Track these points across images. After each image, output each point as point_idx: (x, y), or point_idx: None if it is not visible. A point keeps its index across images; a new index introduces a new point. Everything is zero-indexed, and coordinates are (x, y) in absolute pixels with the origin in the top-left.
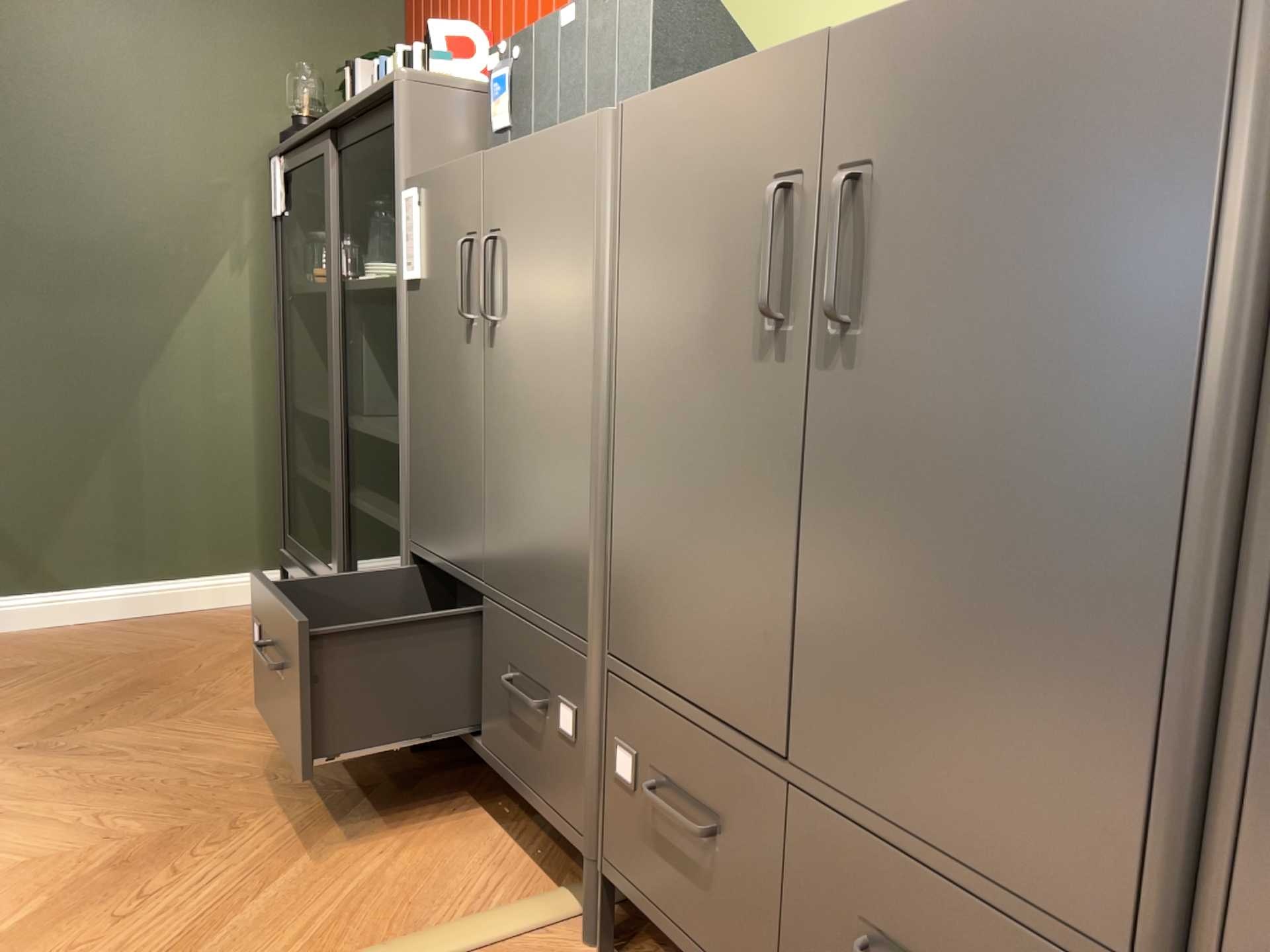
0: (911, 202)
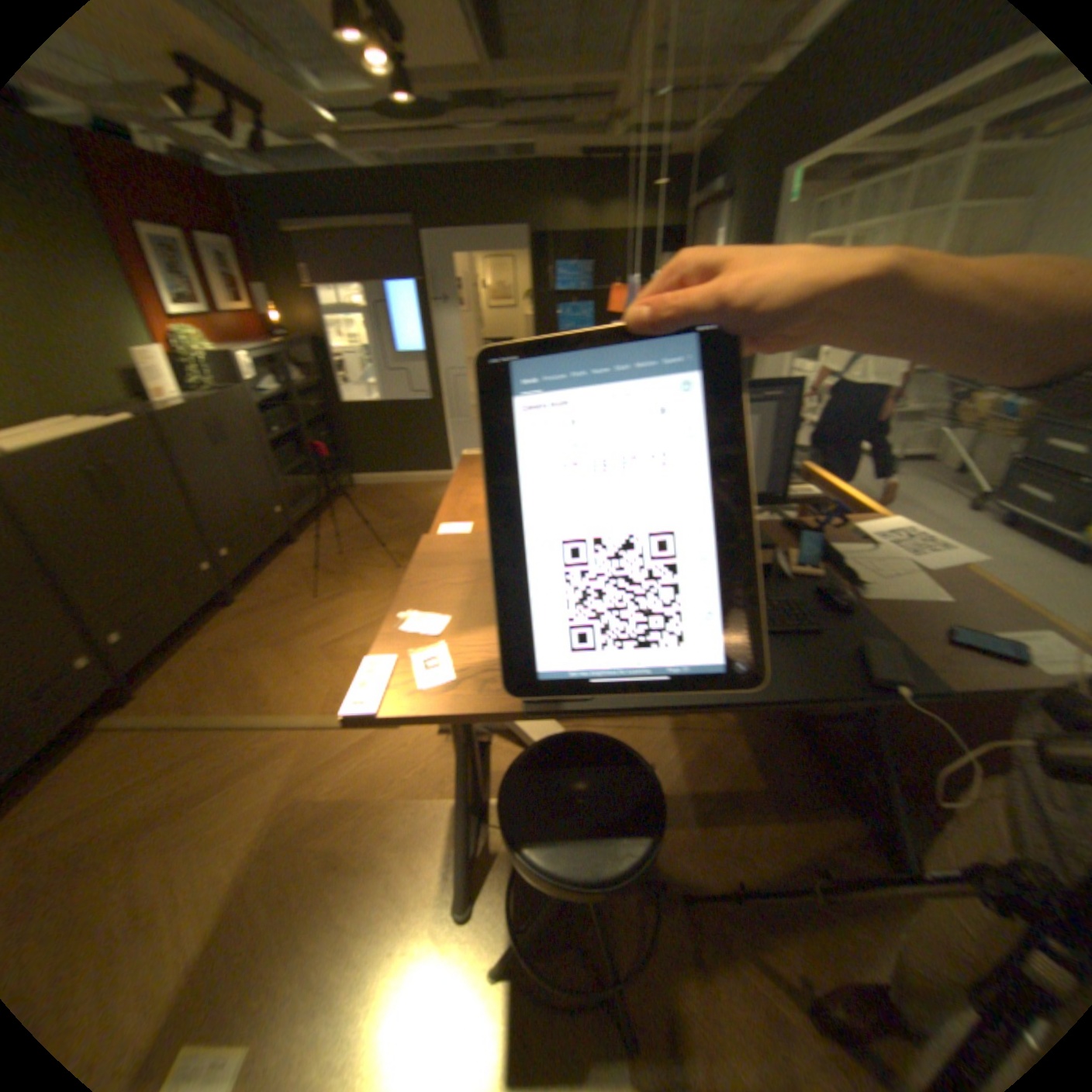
0: (117, 464)
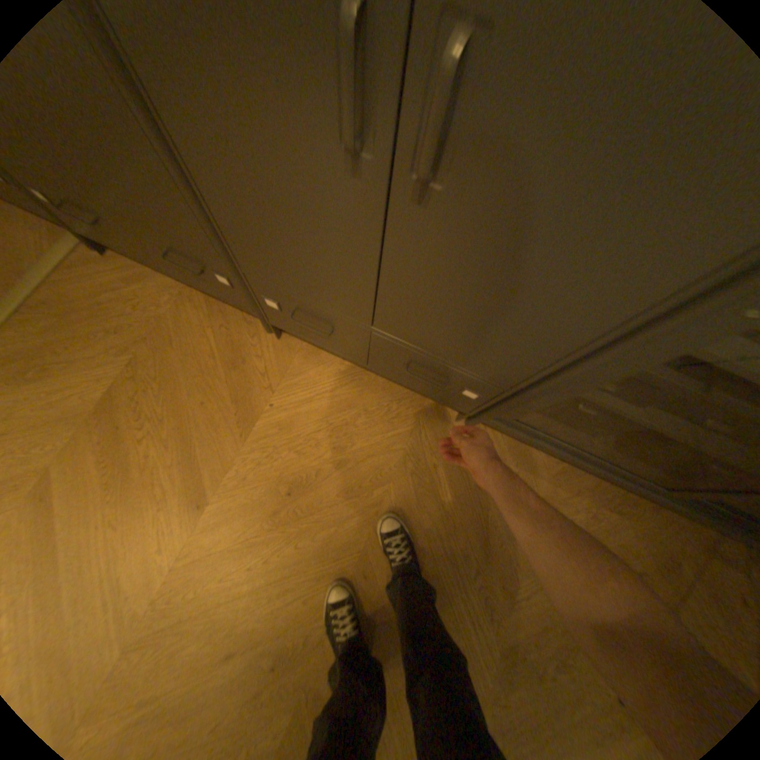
0: None
